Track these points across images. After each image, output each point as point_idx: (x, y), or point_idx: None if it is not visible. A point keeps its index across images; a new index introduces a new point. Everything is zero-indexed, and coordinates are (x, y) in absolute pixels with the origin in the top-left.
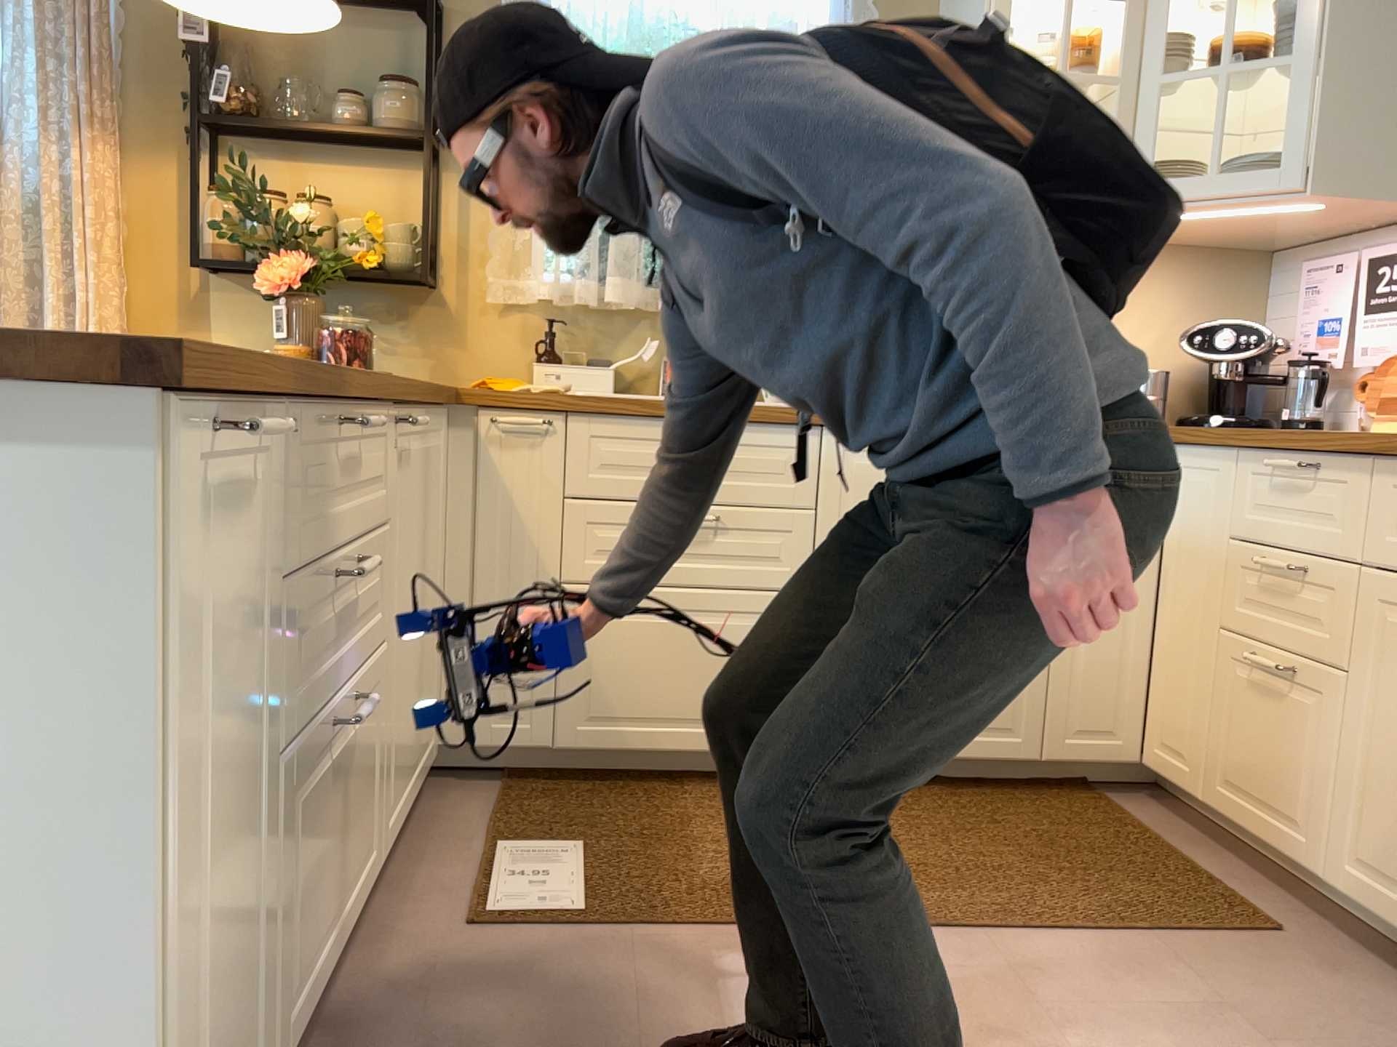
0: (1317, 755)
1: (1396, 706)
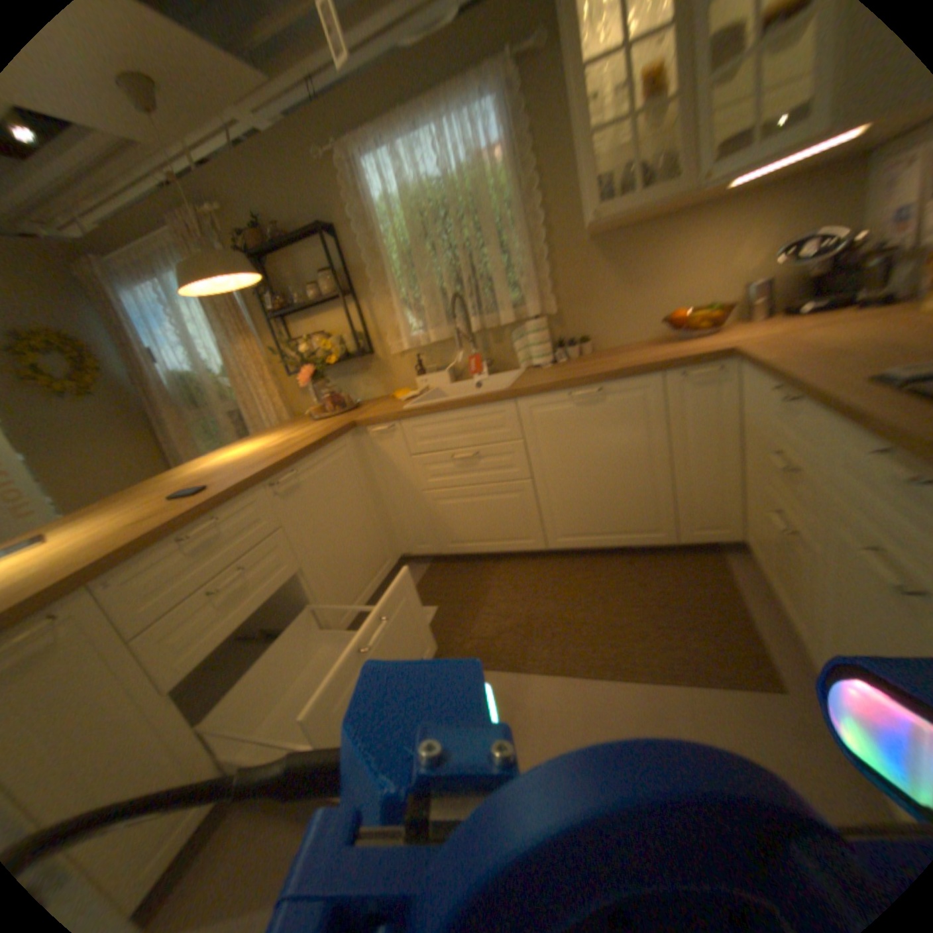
0: (808, 591)
1: (843, 590)
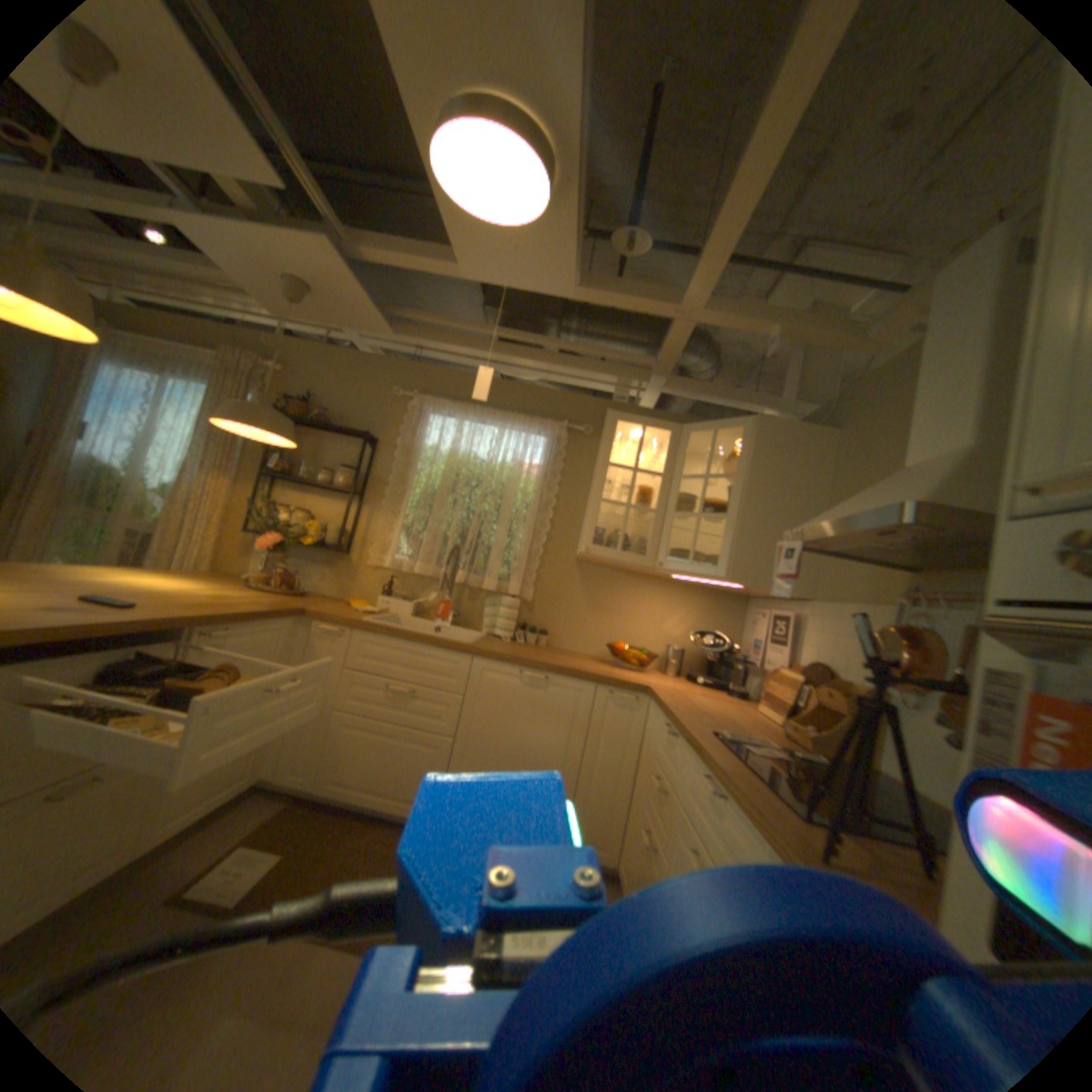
0: None
1: None
